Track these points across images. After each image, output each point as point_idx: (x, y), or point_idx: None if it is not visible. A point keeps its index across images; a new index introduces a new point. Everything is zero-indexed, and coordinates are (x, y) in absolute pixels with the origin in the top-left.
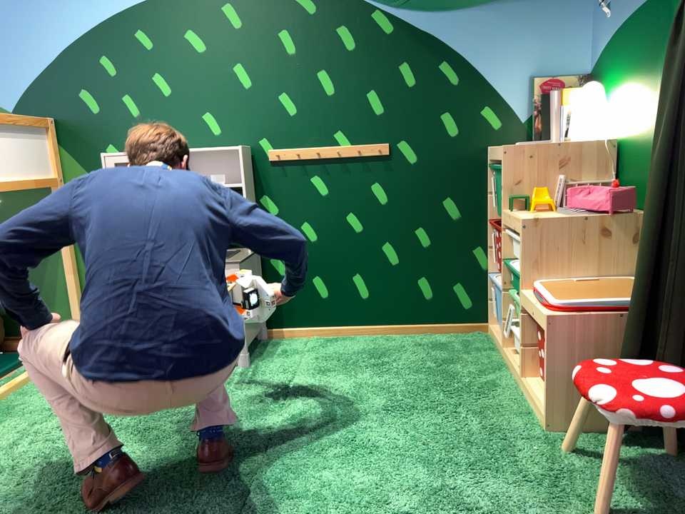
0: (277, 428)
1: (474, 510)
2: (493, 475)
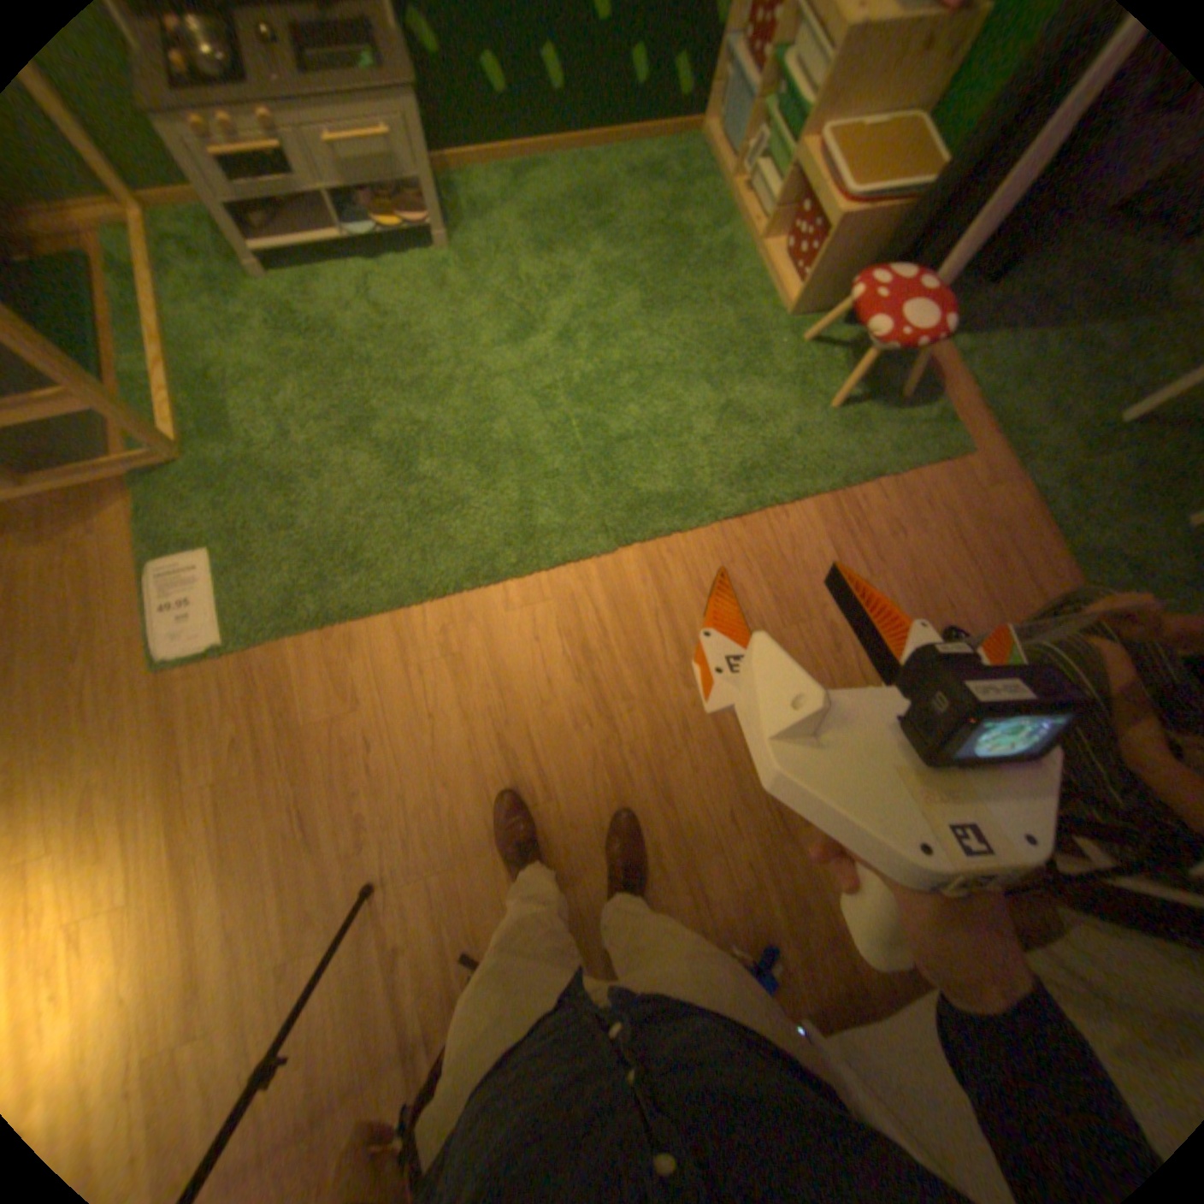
0: (550, 354)
1: (751, 420)
2: (756, 381)
